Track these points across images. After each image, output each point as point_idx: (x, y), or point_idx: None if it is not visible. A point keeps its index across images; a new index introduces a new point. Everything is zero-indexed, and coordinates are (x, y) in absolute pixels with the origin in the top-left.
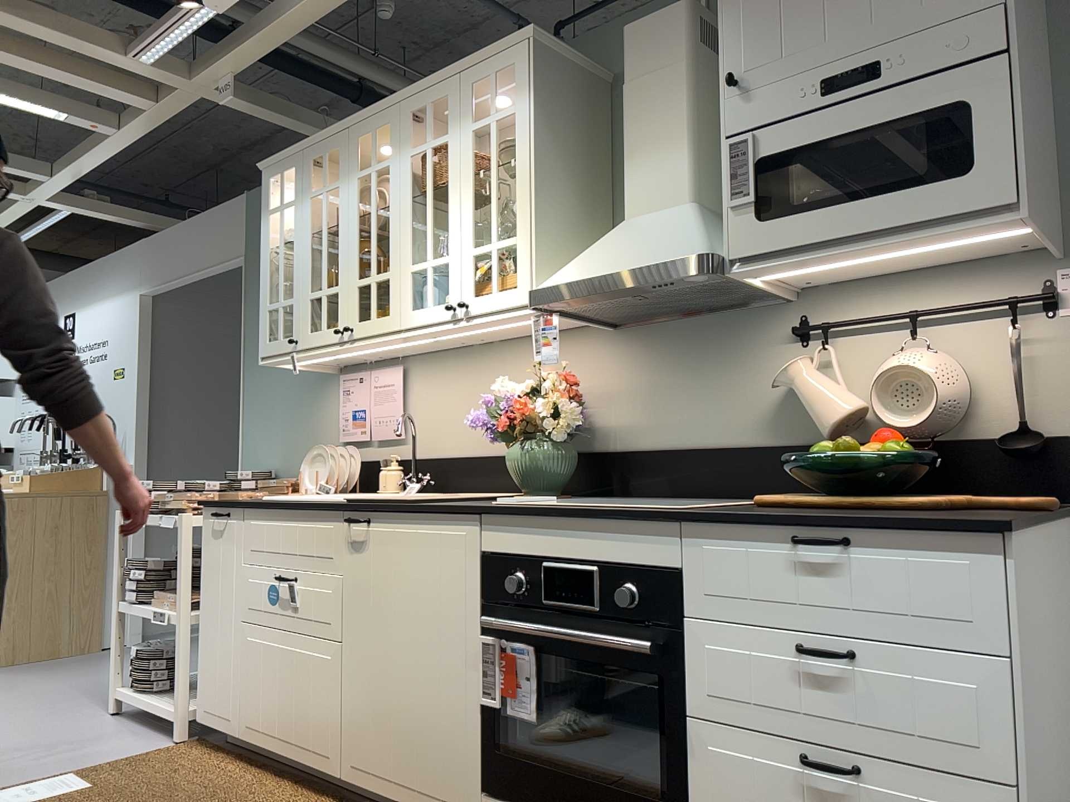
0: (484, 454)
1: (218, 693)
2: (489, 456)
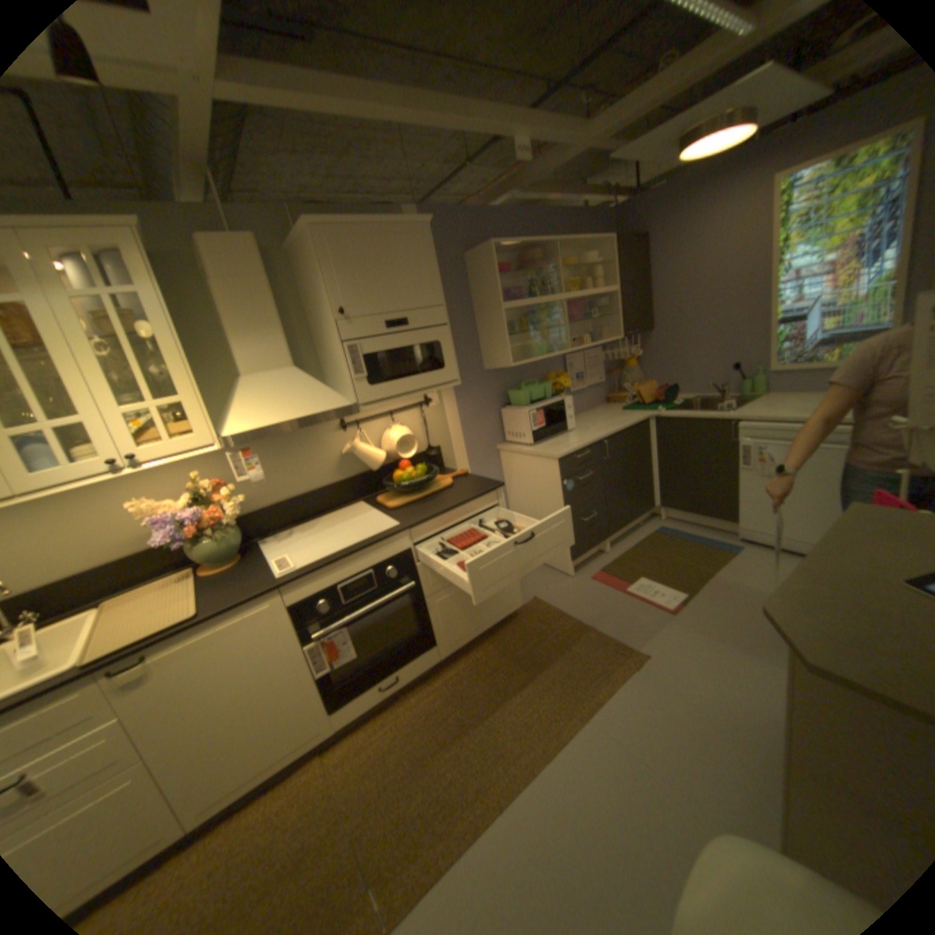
0: (99, 564)
1: None
2: (109, 563)
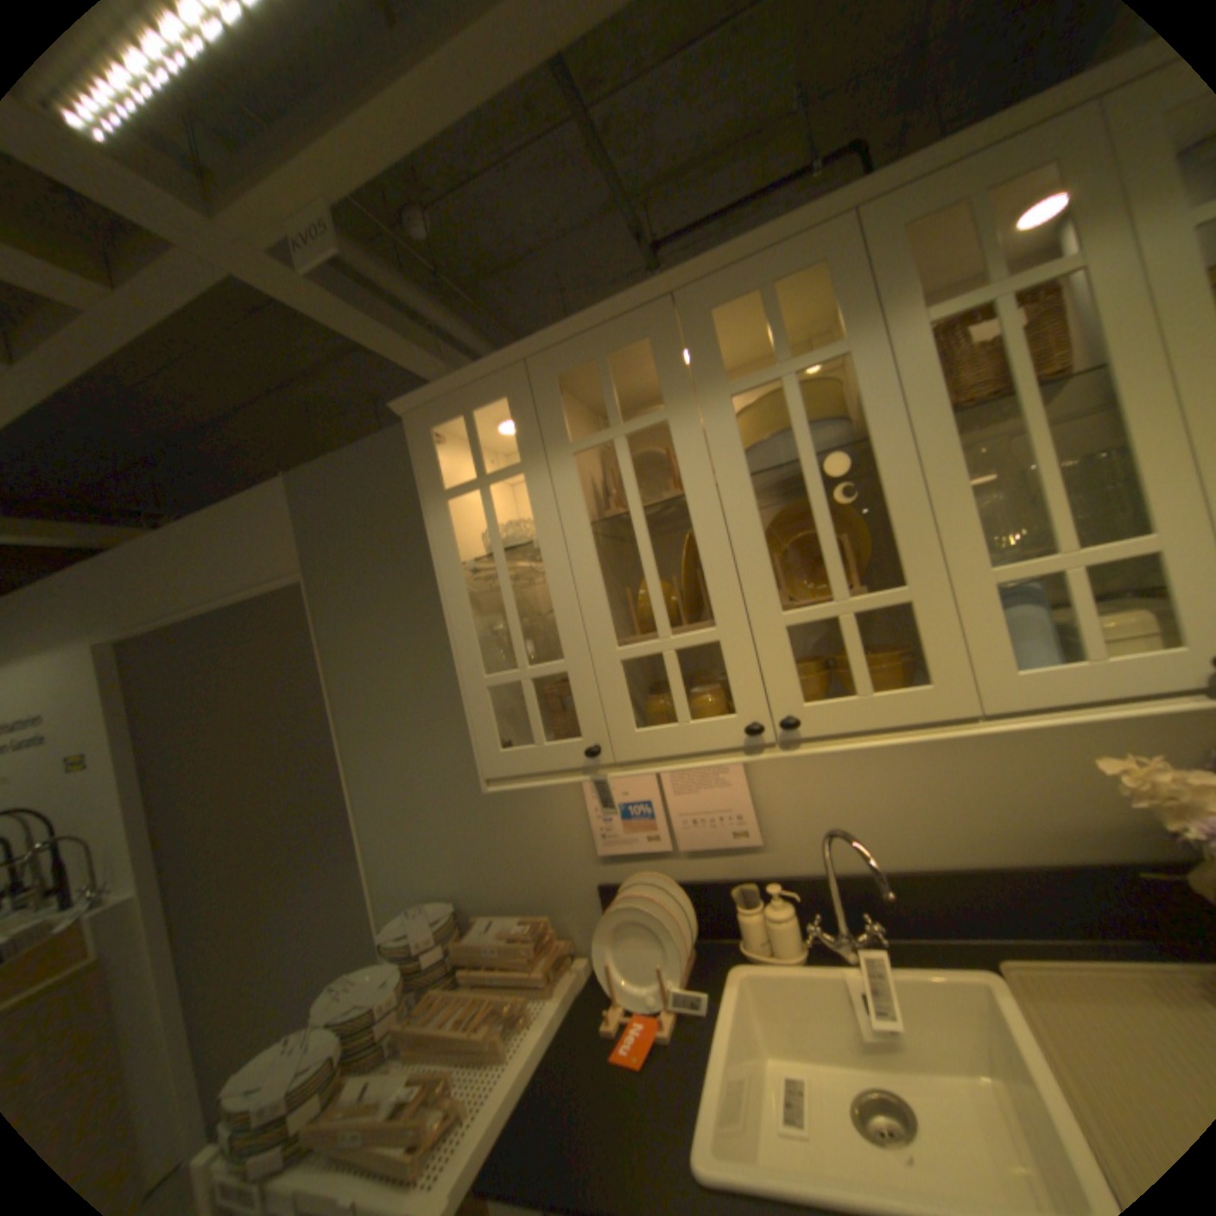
0: (985, 867)
1: None
2: (1006, 872)
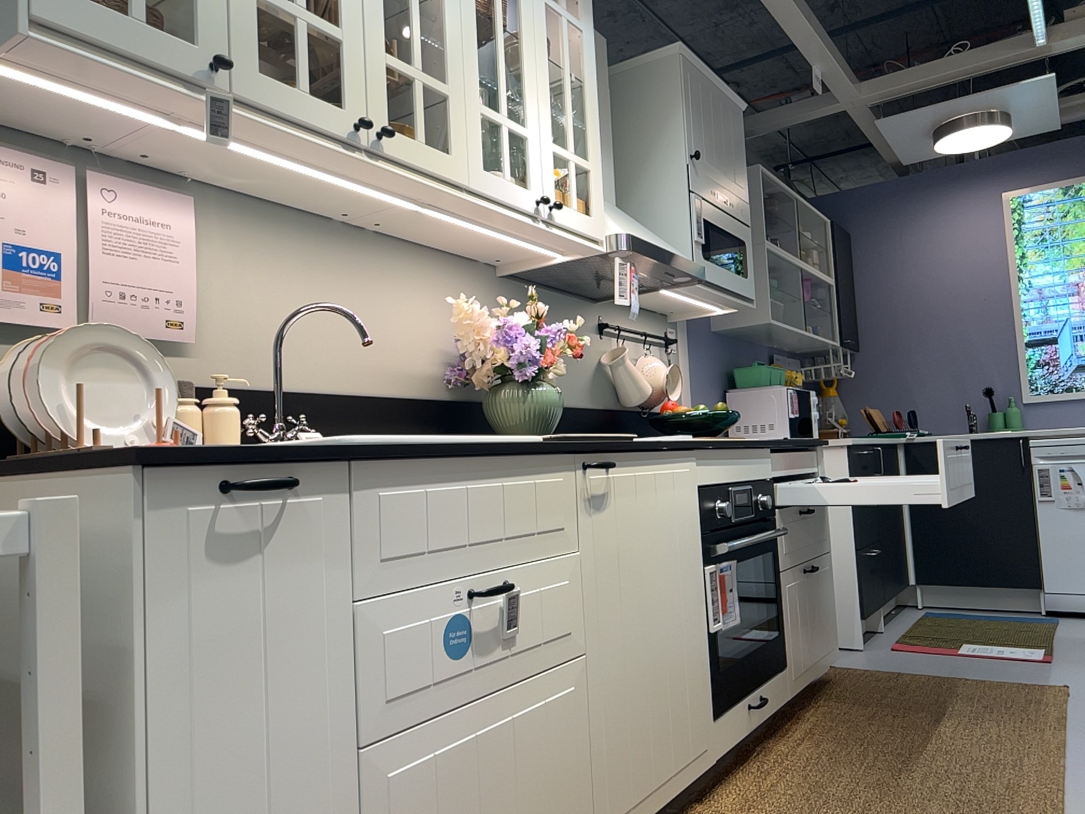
0: (359, 392)
1: None
2: (371, 396)
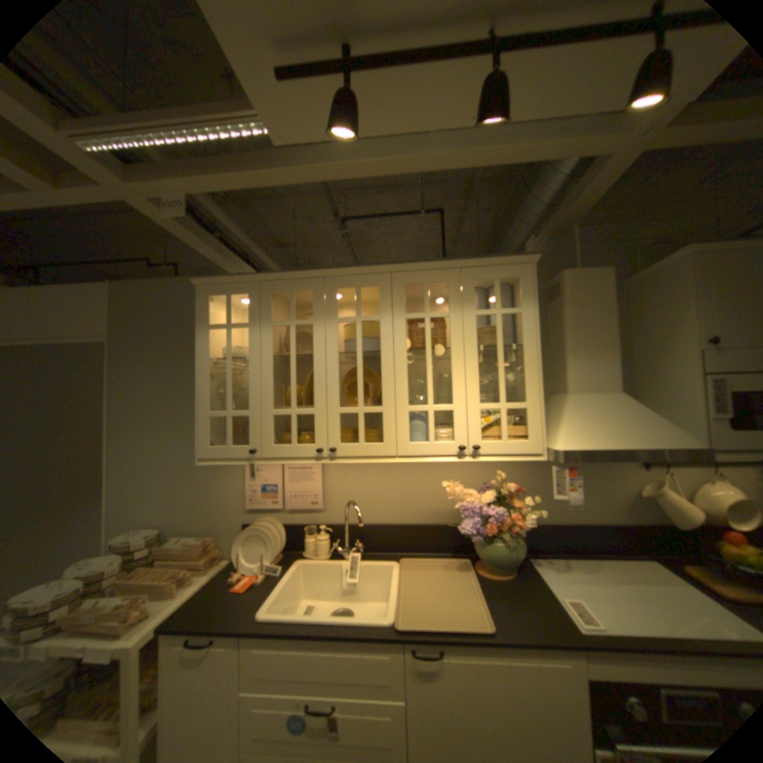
0: (407, 523)
1: None
2: (413, 525)
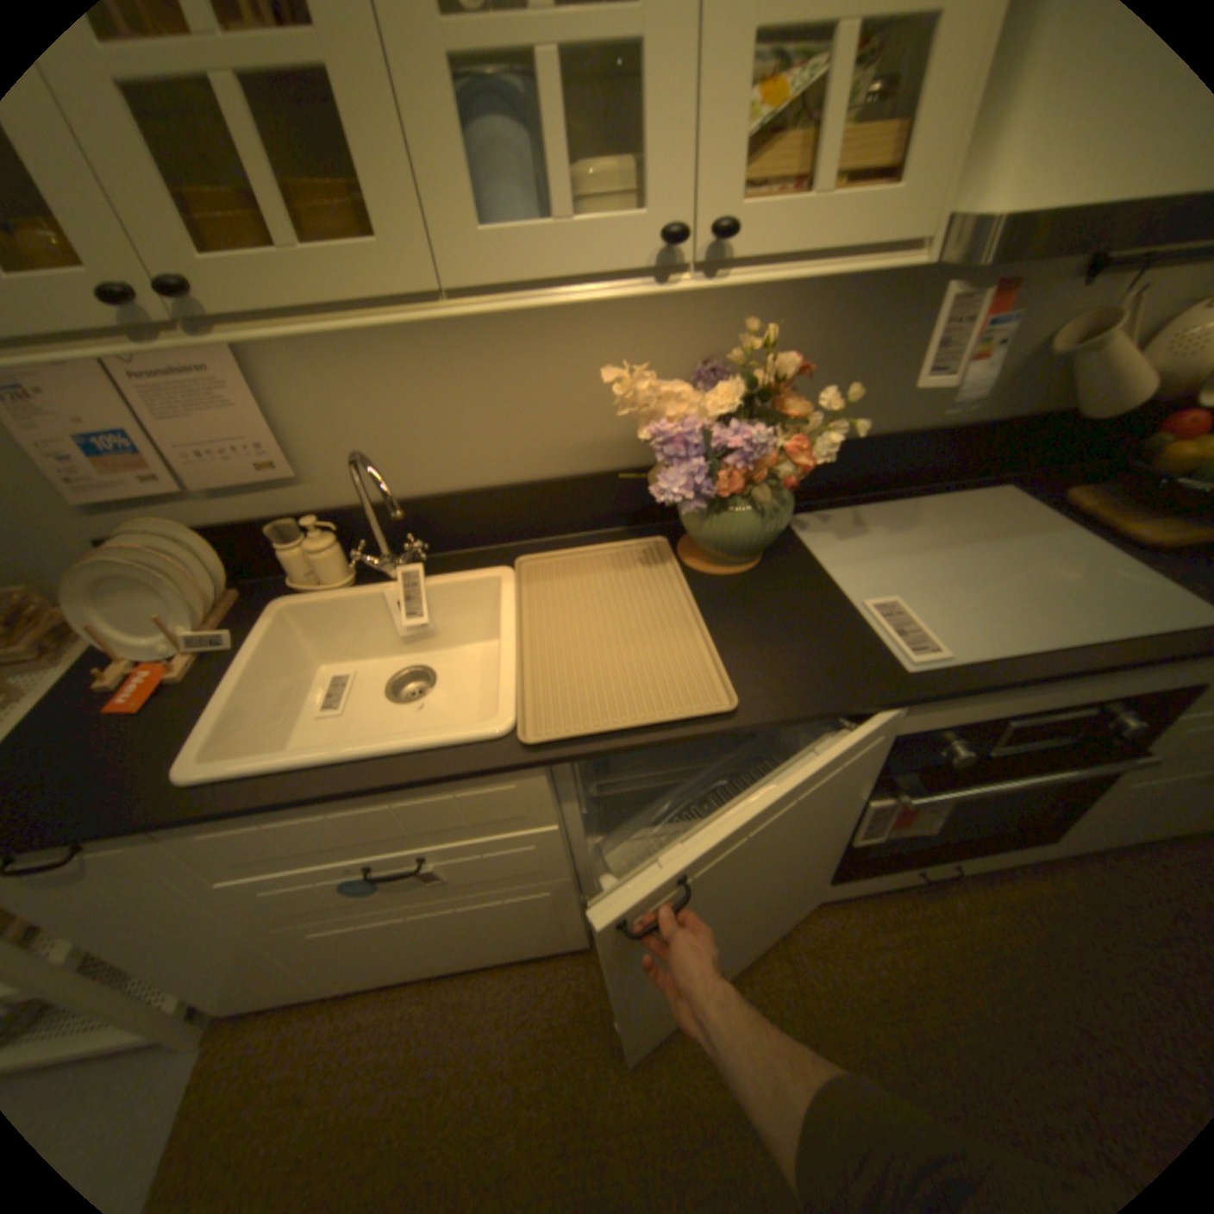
0: (519, 480)
1: (262, 989)
2: (536, 483)
